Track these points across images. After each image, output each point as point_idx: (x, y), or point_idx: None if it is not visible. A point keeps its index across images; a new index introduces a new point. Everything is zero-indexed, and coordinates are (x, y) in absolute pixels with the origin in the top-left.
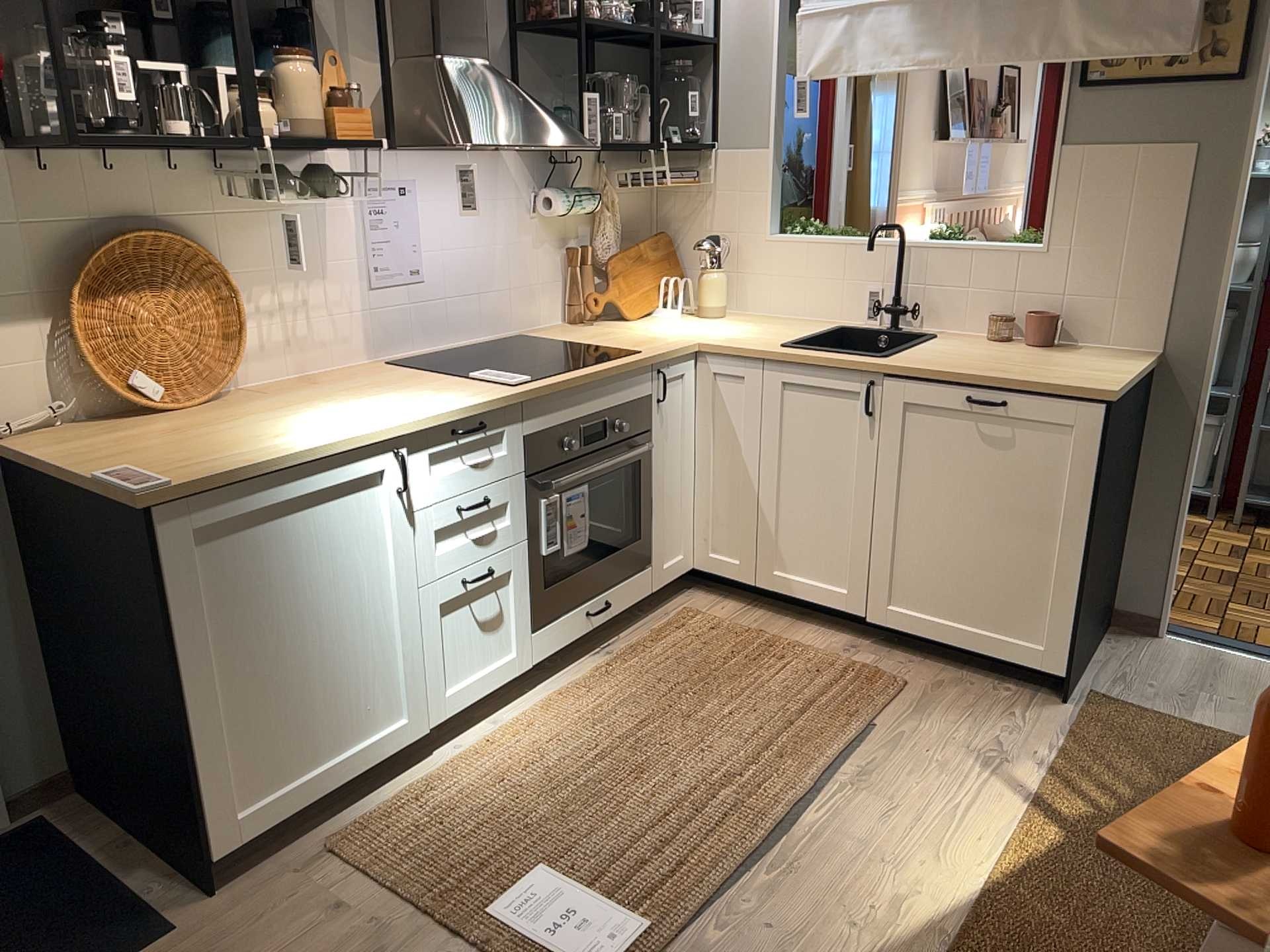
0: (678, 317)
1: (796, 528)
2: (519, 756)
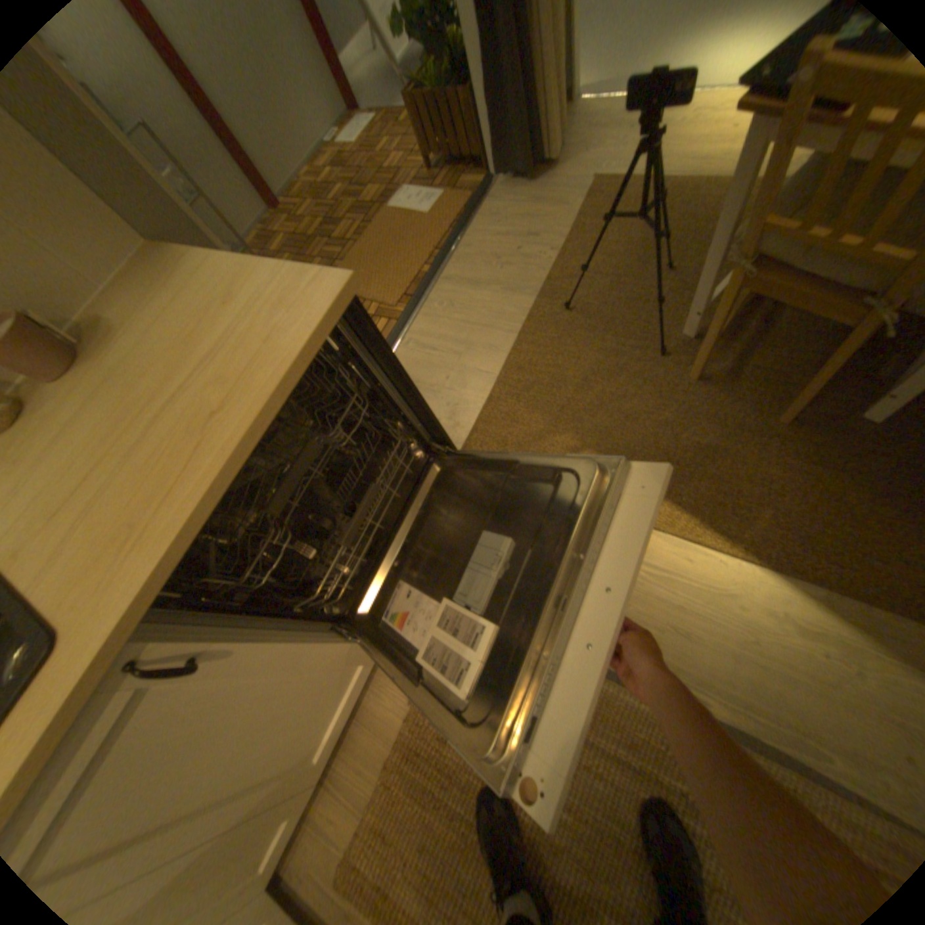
0: None
1: (280, 756)
2: None
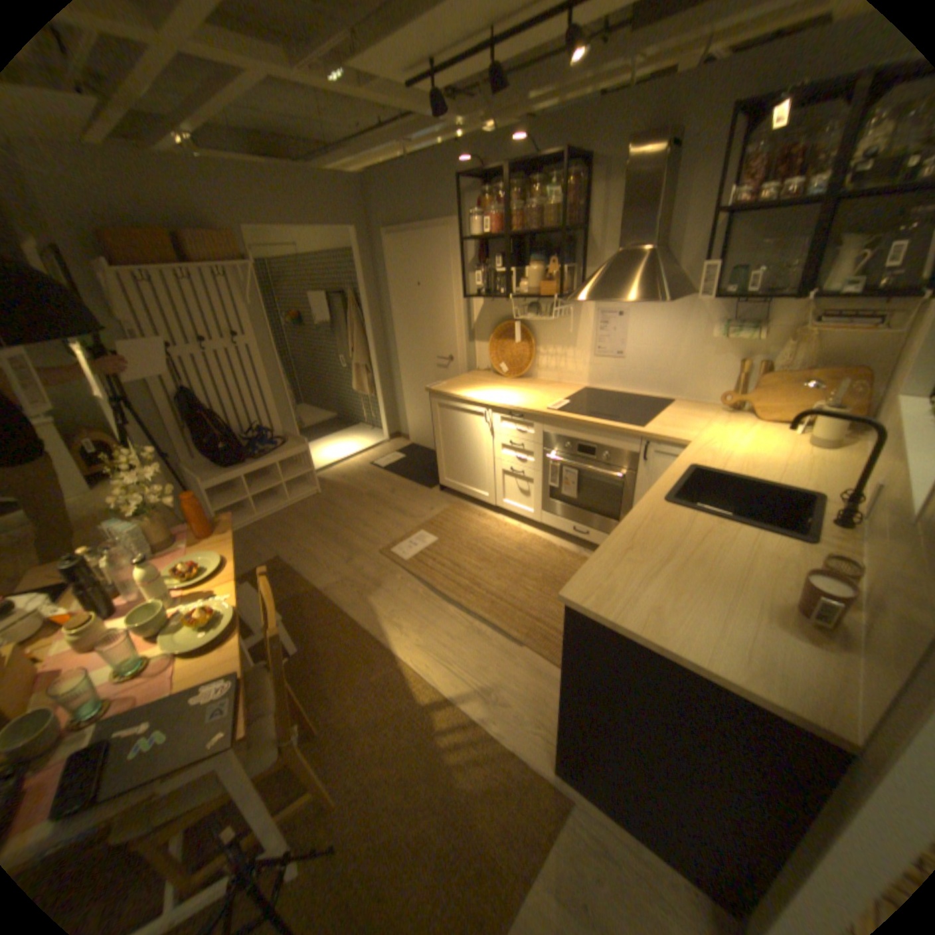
0: (803, 435)
1: None
2: (495, 530)
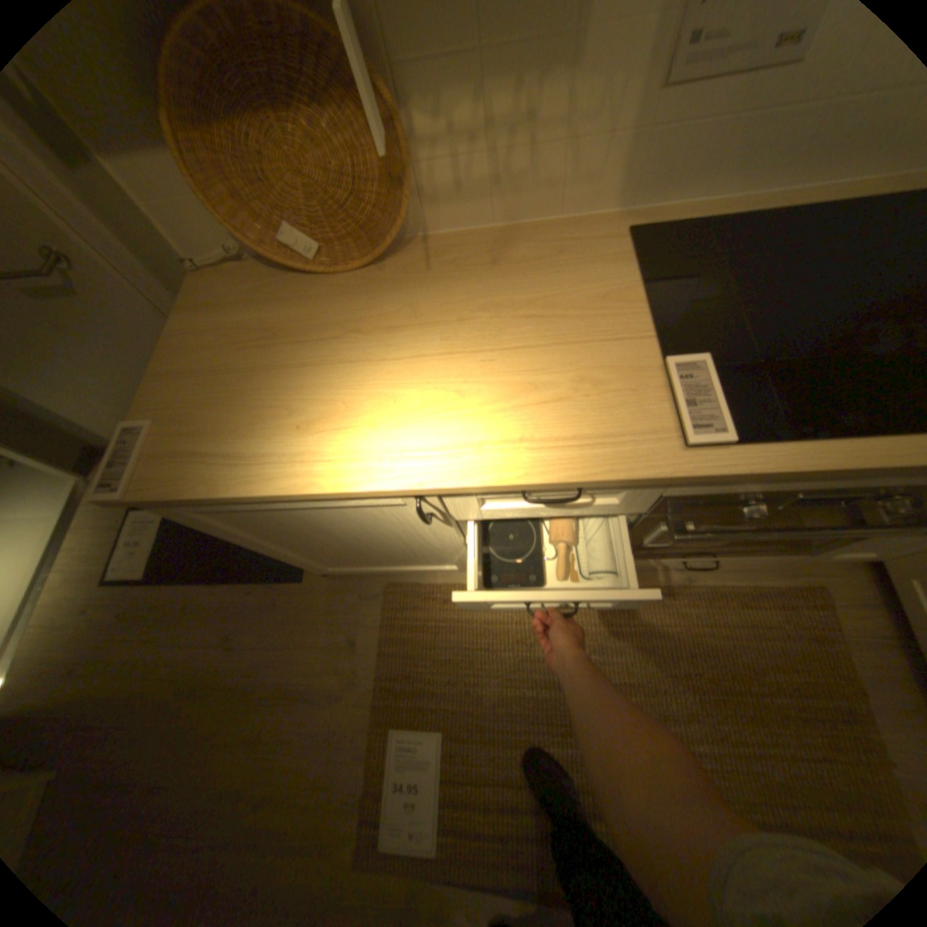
0: None
1: None
2: (520, 626)
